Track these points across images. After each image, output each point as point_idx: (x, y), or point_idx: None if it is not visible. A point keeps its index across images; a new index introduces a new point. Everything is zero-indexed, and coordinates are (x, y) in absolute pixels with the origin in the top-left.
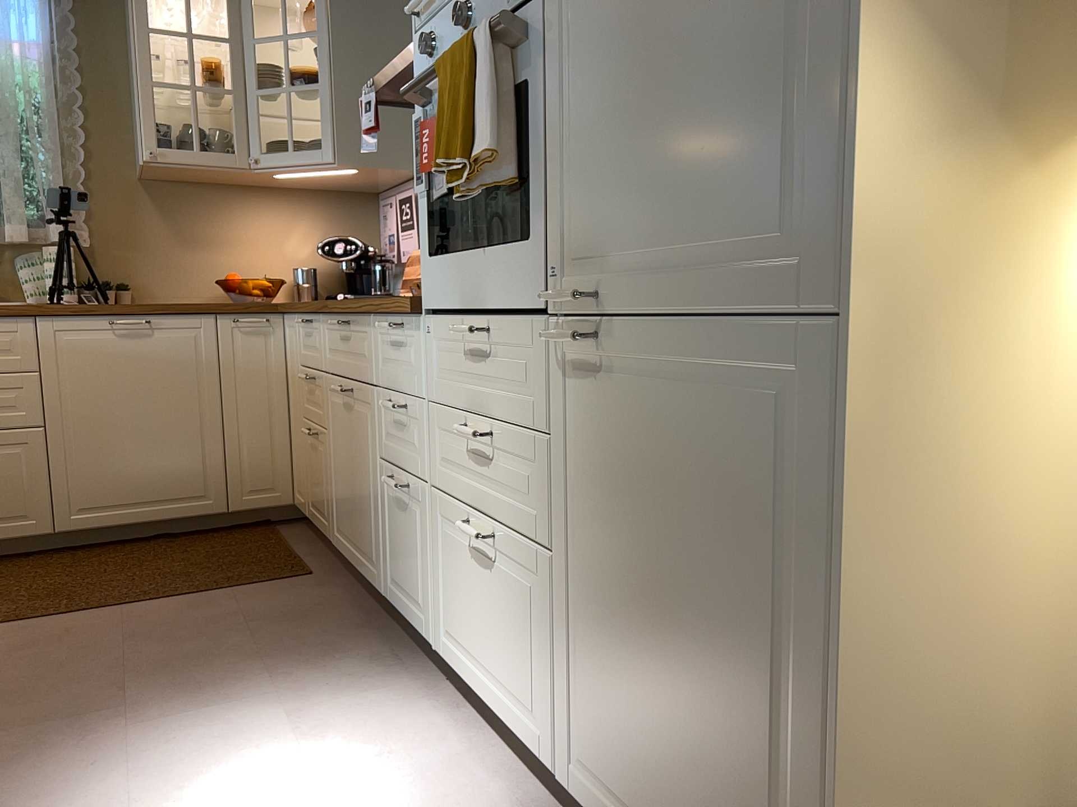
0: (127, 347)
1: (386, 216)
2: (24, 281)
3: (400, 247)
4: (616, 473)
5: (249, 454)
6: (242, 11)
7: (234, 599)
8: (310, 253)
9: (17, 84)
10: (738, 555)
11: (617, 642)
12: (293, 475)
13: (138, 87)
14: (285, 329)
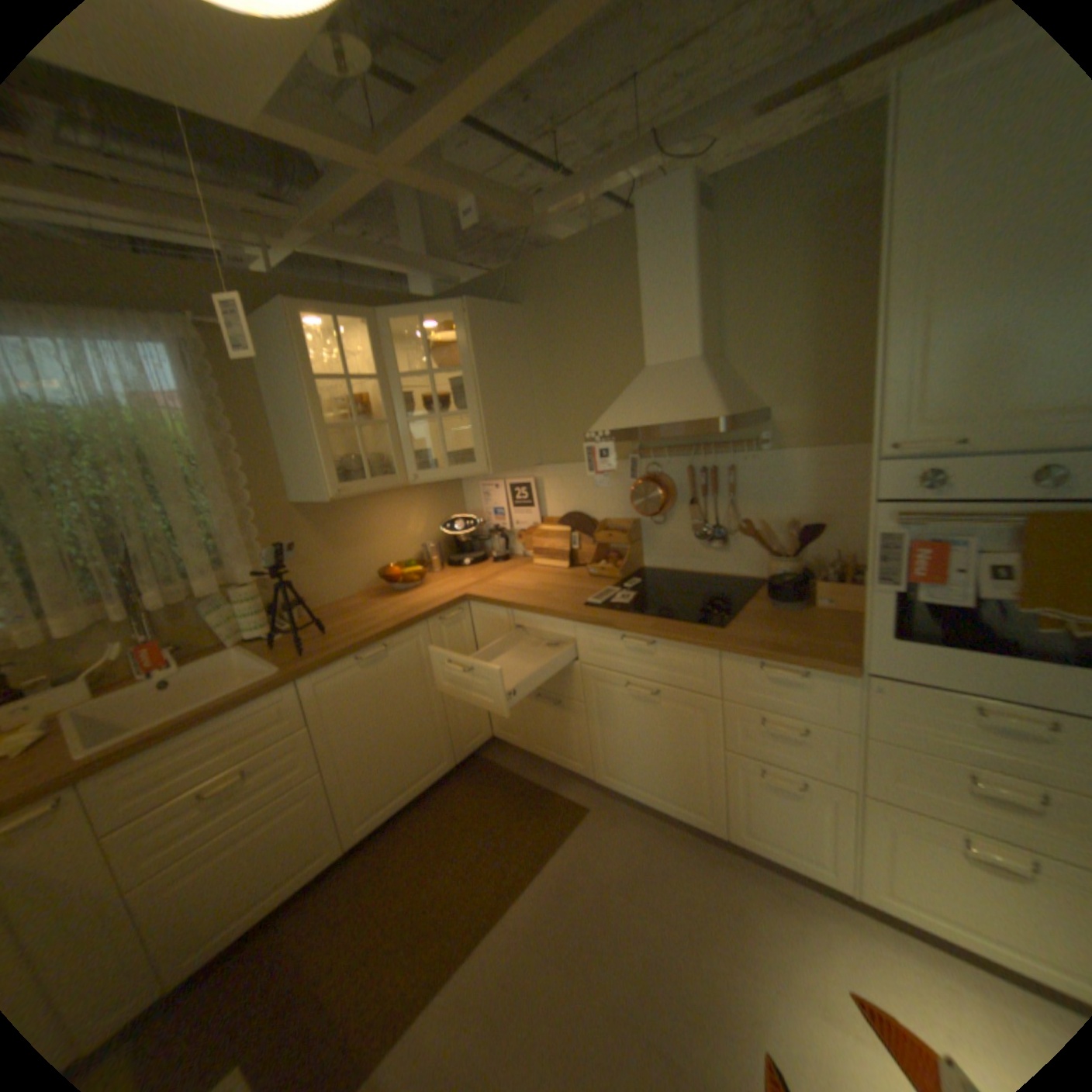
0: (370, 674)
1: (488, 496)
2: (213, 627)
3: (512, 520)
4: None
5: (462, 716)
6: (379, 349)
7: (572, 869)
8: (423, 529)
9: (163, 439)
10: None
11: None
12: (492, 718)
13: (312, 434)
14: (473, 613)
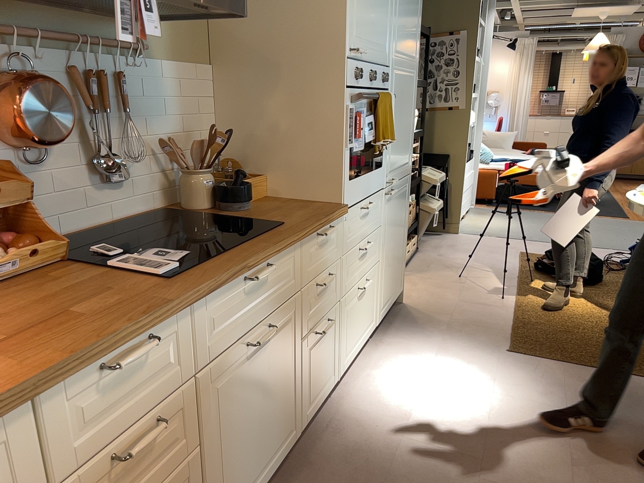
0: None
1: None
2: None
3: None
4: (391, 221)
5: None
6: None
7: None
8: None
9: None
10: (402, 220)
11: (389, 263)
12: None
13: None
14: None
